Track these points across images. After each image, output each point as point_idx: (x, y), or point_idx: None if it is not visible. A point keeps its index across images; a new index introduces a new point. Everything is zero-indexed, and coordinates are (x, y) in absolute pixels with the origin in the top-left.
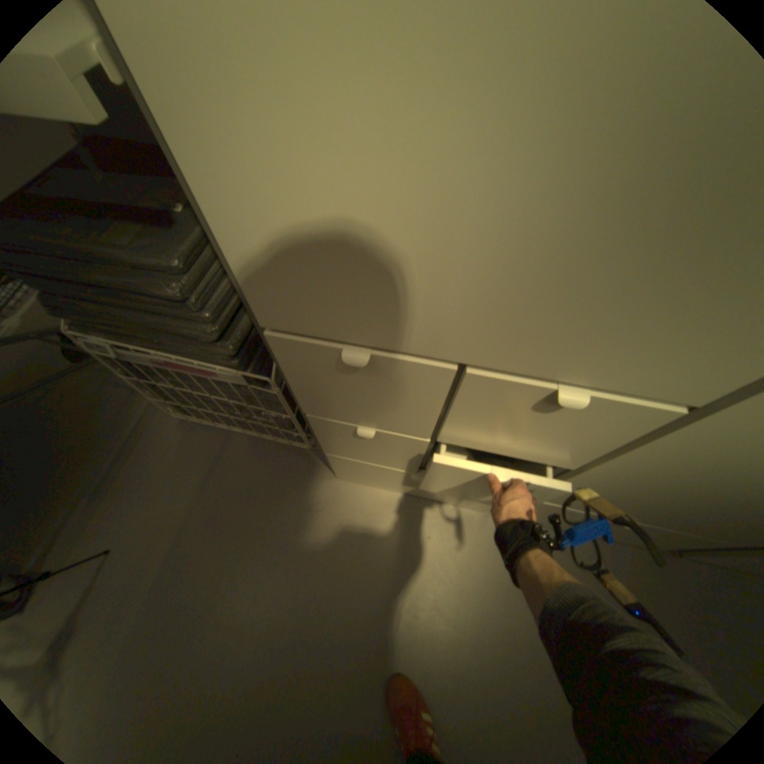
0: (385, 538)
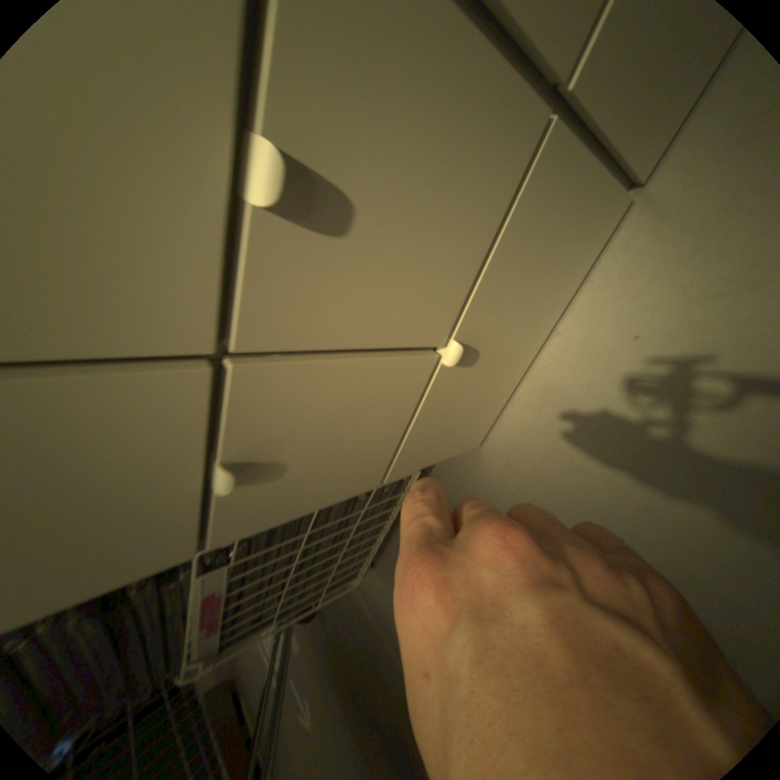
0: (608, 417)
